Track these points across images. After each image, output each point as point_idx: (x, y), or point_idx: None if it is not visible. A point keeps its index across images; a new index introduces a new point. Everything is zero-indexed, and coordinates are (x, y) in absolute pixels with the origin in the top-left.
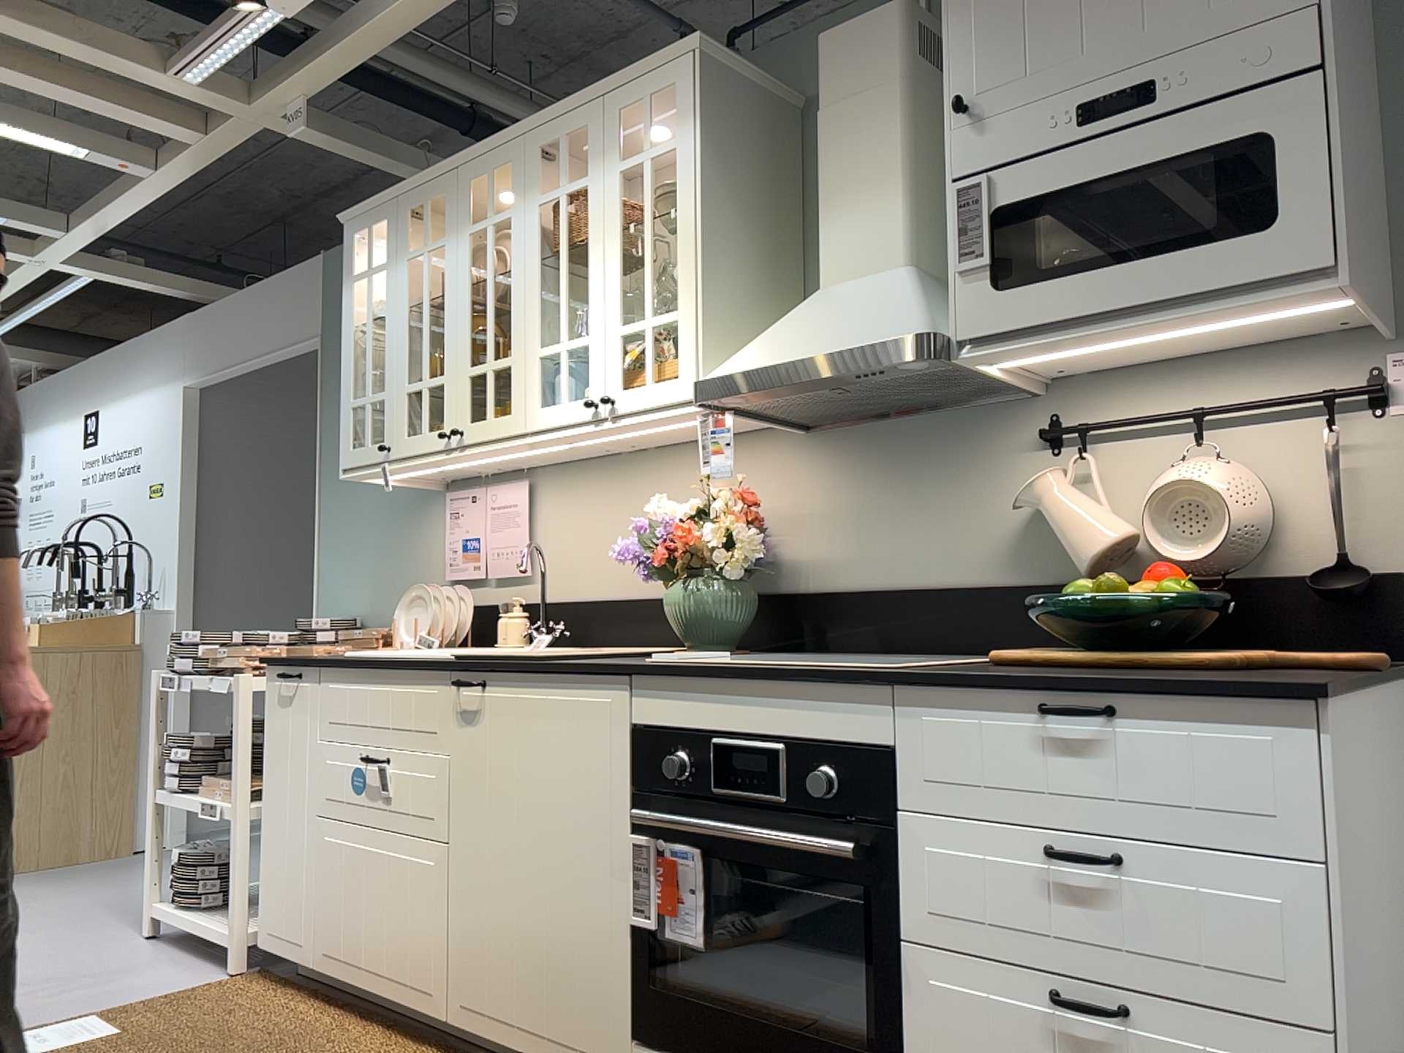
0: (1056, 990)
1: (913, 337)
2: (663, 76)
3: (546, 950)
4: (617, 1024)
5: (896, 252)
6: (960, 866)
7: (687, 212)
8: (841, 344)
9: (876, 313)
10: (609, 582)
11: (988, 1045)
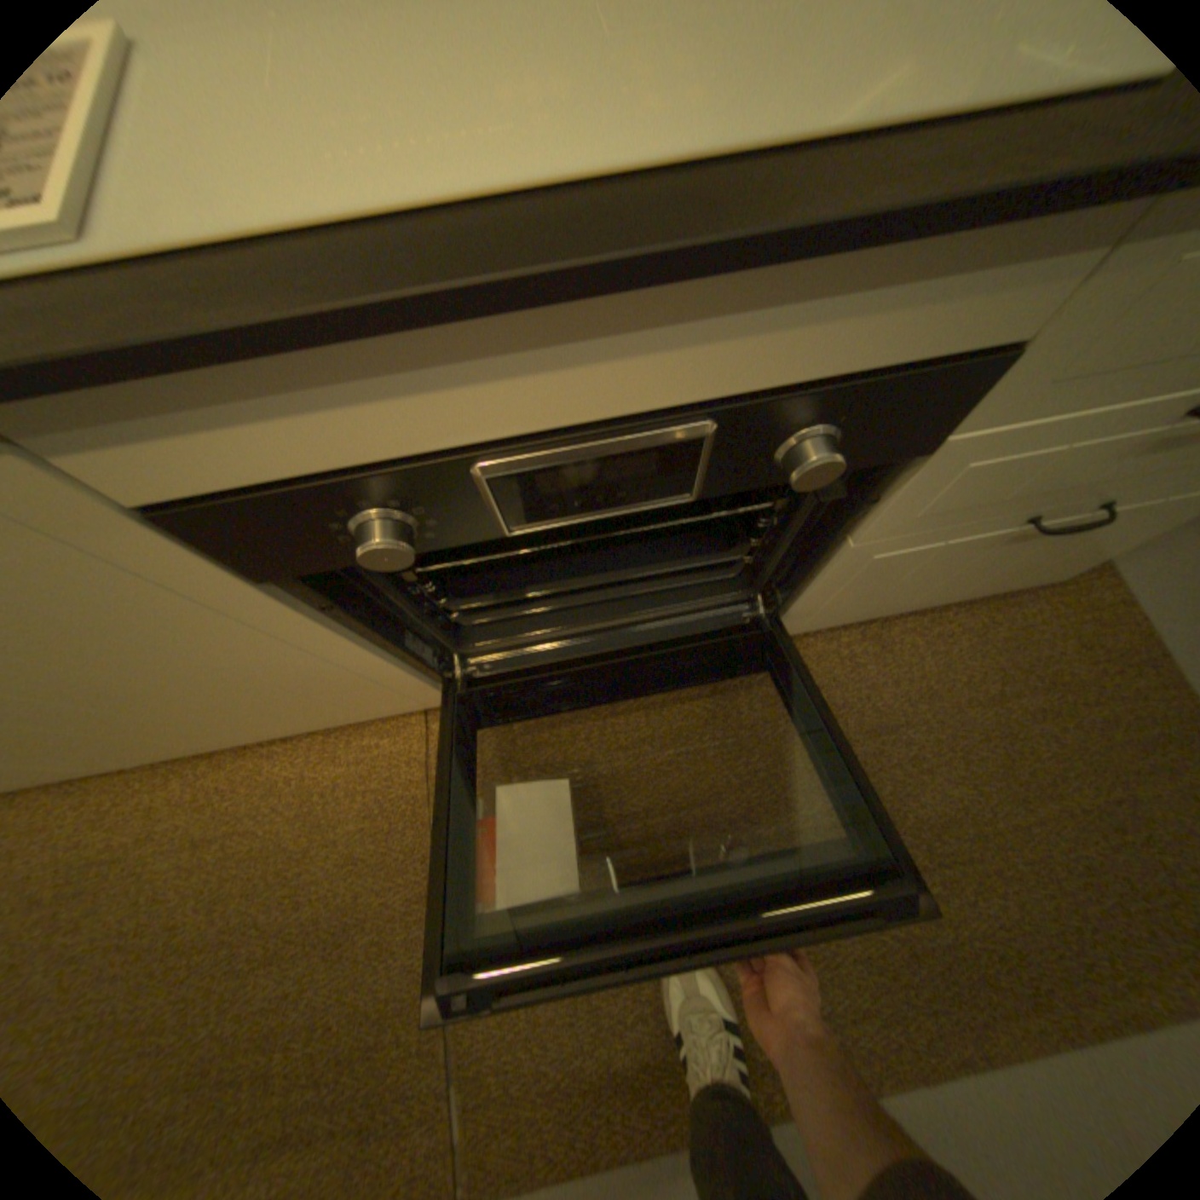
0: (1042, 515)
1: None
2: None
3: (250, 710)
4: (417, 694)
5: None
6: (1018, 465)
7: None
8: None
9: None
10: None
11: (918, 566)
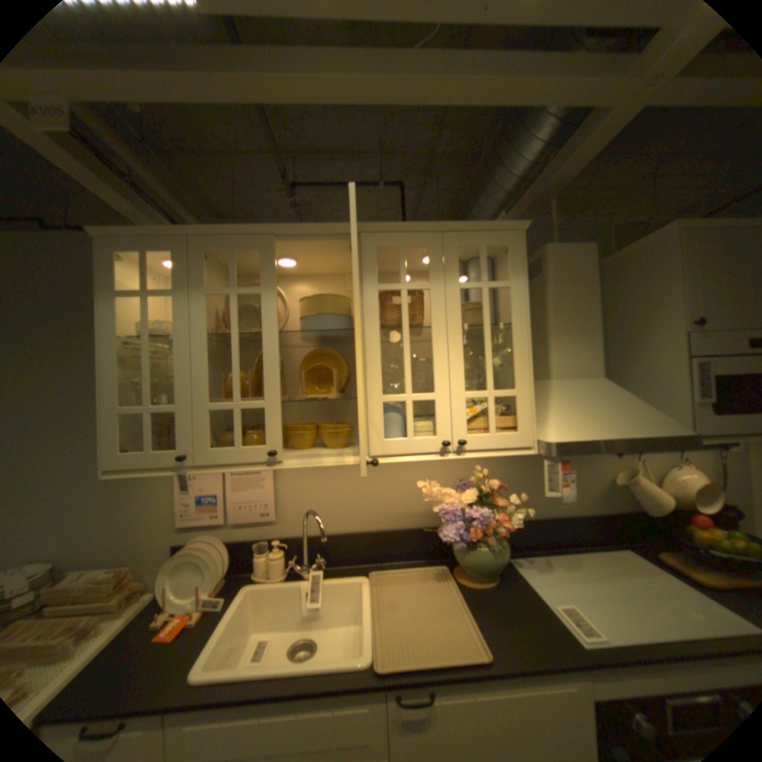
0: None
1: (696, 437)
2: (499, 236)
3: None
4: None
5: (600, 370)
6: None
7: (523, 330)
8: (647, 432)
9: (638, 412)
10: (351, 521)
11: None
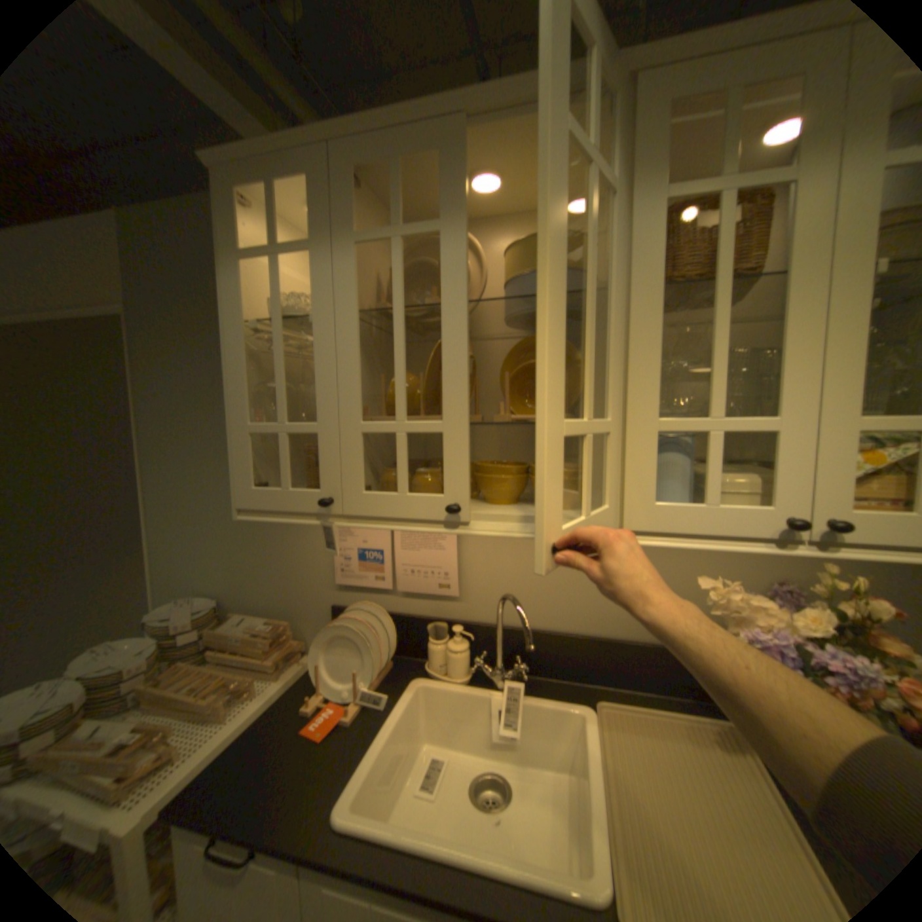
0: None
1: None
2: None
3: None
4: None
5: None
6: None
7: None
8: None
9: None
10: (570, 617)
11: None
